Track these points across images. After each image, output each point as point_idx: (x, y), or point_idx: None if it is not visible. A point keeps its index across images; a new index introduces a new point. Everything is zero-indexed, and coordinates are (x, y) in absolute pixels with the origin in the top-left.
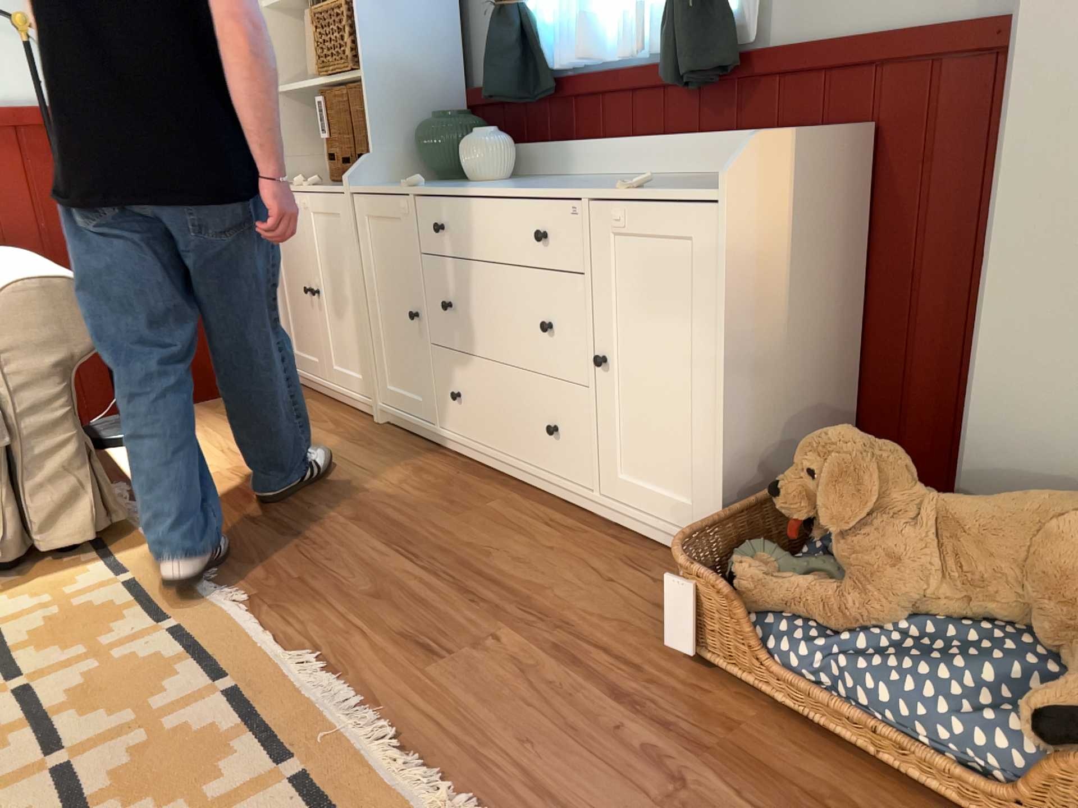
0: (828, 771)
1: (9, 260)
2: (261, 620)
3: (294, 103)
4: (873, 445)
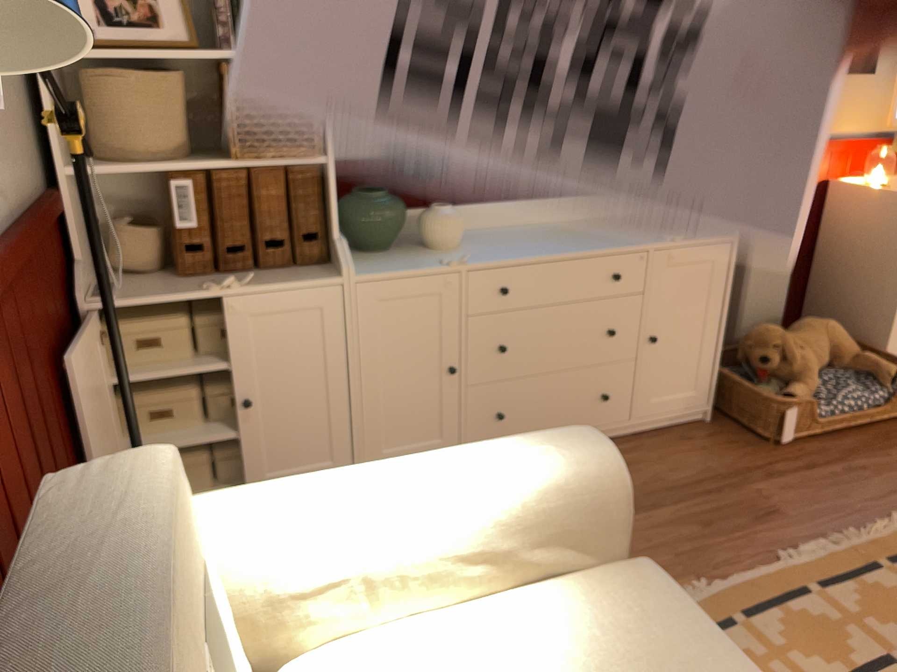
0: (851, 439)
1: (366, 483)
2: (735, 575)
3: (71, 181)
4: (778, 327)
